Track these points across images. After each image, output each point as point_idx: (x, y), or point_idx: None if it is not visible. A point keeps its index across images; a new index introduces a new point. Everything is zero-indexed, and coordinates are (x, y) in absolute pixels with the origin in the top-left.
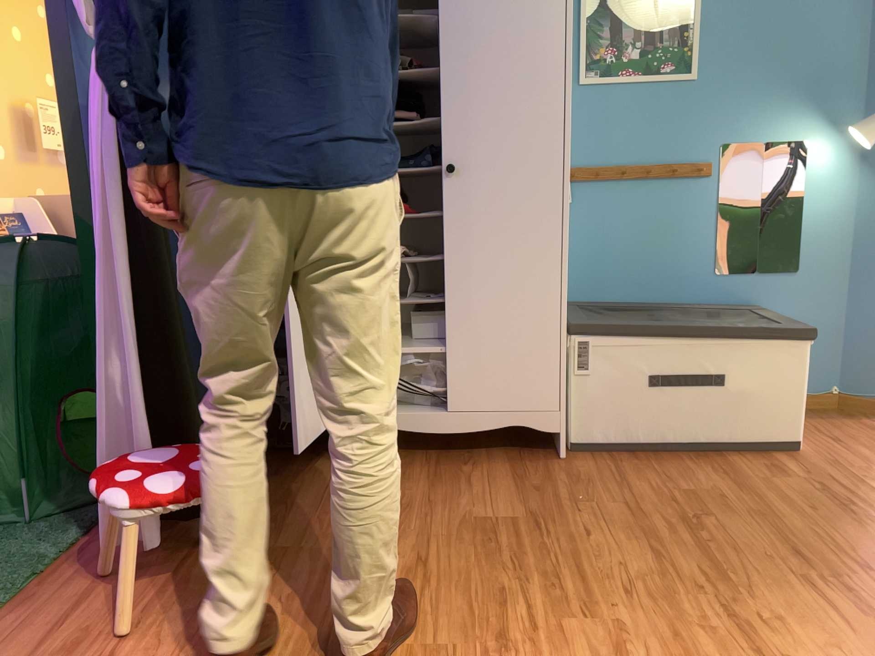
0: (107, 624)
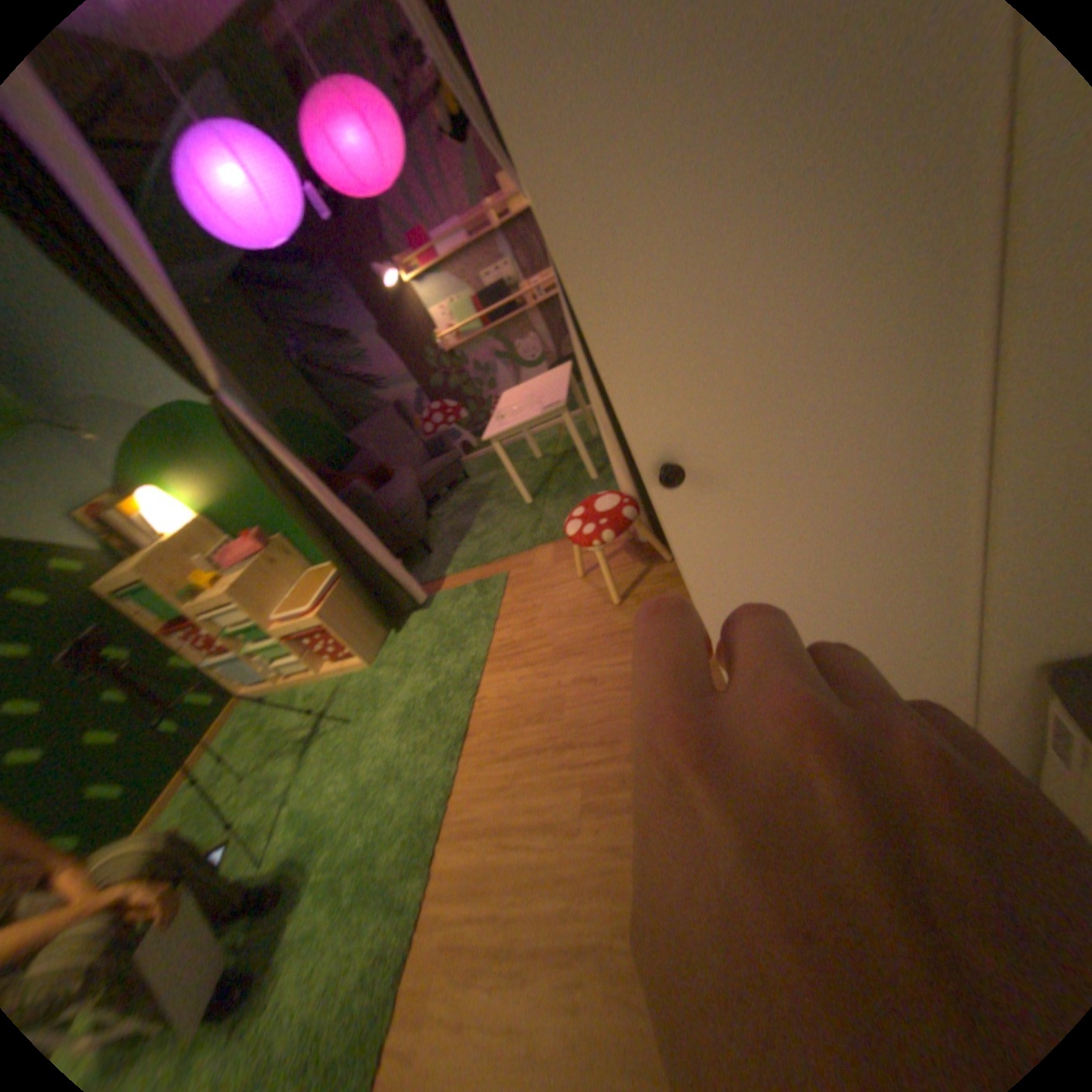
0: (588, 570)
